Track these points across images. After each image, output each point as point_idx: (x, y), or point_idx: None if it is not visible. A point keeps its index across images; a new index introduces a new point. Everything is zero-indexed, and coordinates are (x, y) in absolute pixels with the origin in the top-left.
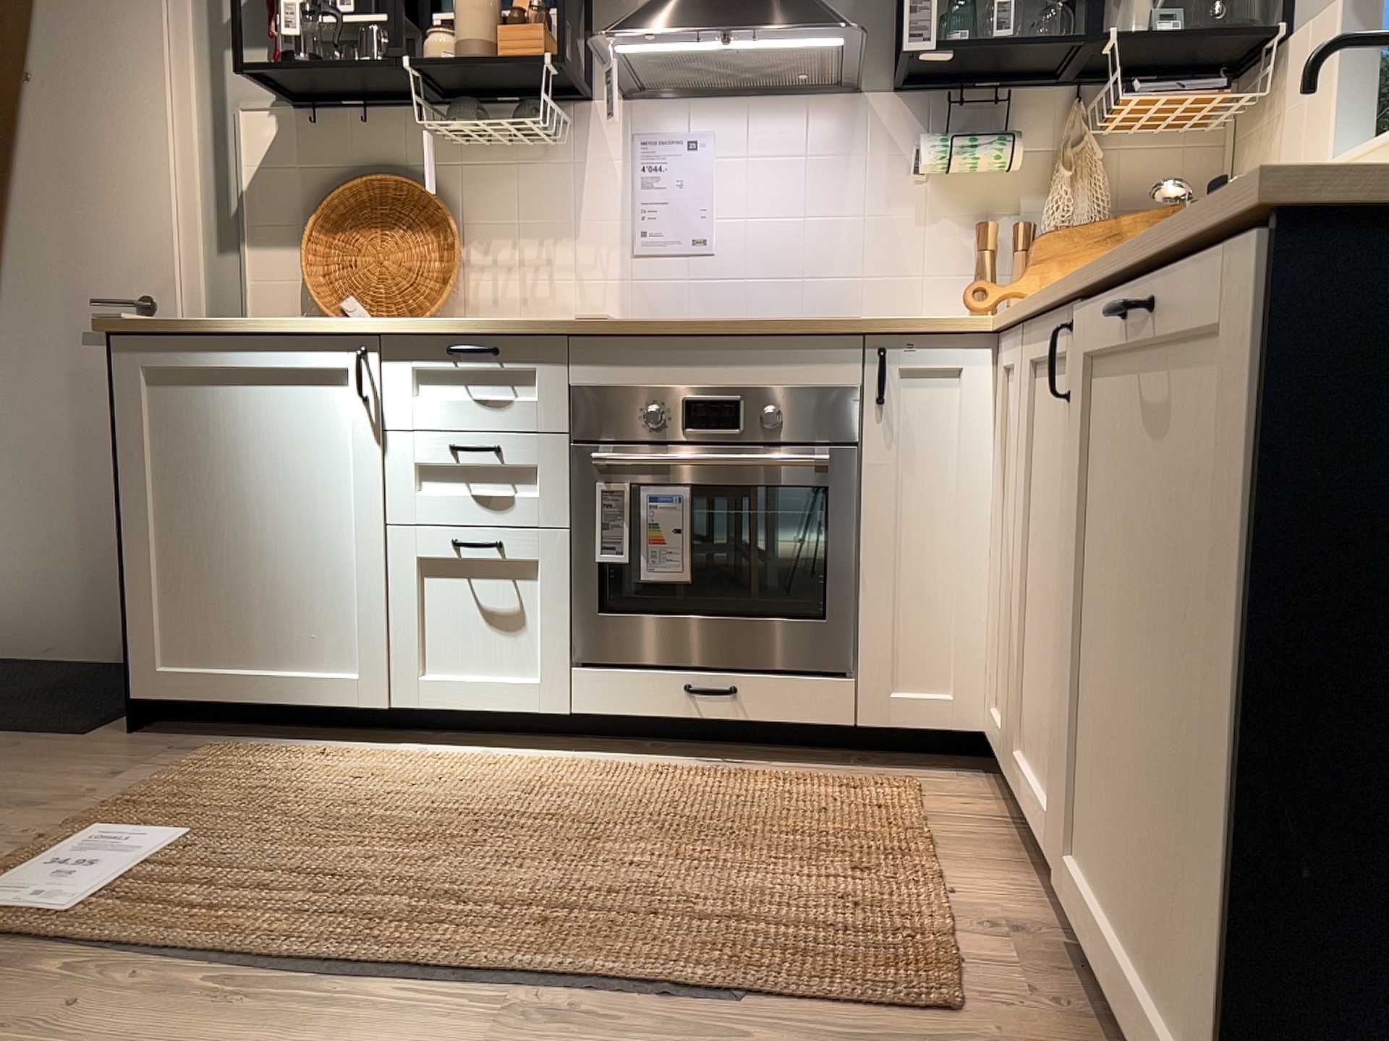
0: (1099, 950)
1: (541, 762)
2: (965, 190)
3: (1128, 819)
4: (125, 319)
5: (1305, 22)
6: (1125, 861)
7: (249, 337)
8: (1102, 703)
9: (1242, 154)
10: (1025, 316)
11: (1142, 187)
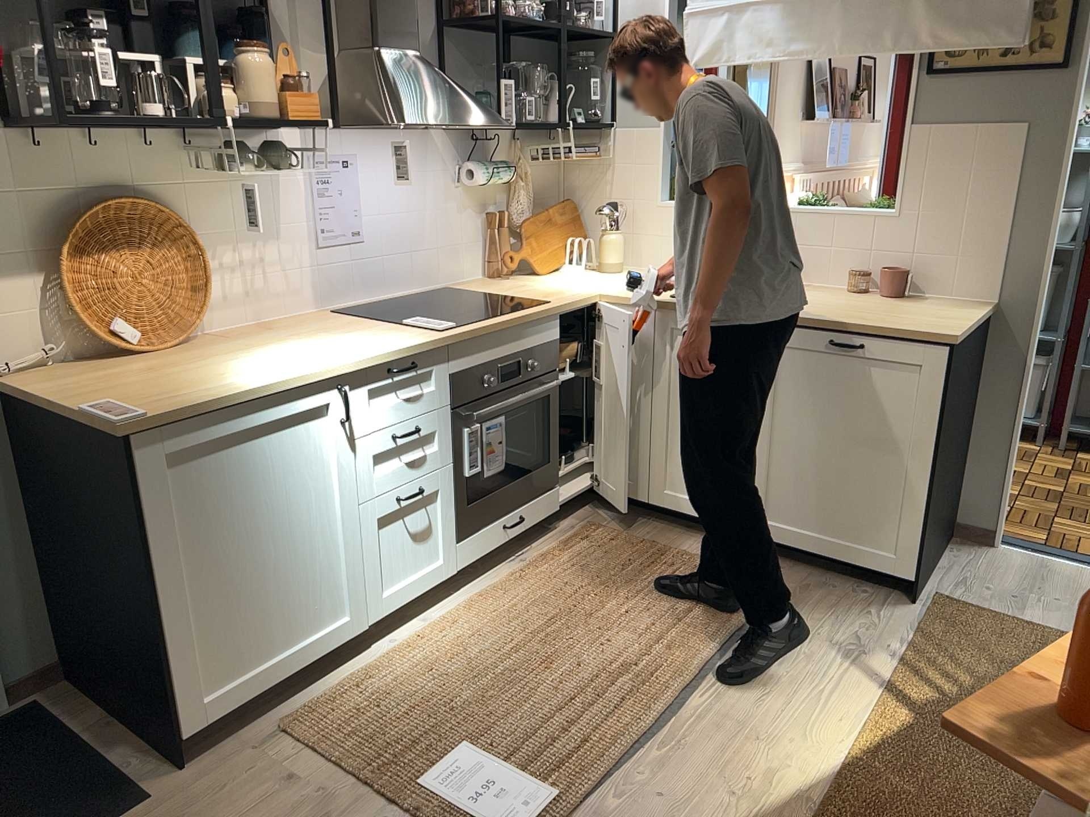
0: (795, 543)
1: (458, 606)
2: (476, 190)
3: (815, 498)
4: (148, 416)
5: (631, 126)
6: (814, 511)
7: (258, 400)
8: (784, 464)
9: (579, 172)
10: (664, 305)
11: (538, 185)
